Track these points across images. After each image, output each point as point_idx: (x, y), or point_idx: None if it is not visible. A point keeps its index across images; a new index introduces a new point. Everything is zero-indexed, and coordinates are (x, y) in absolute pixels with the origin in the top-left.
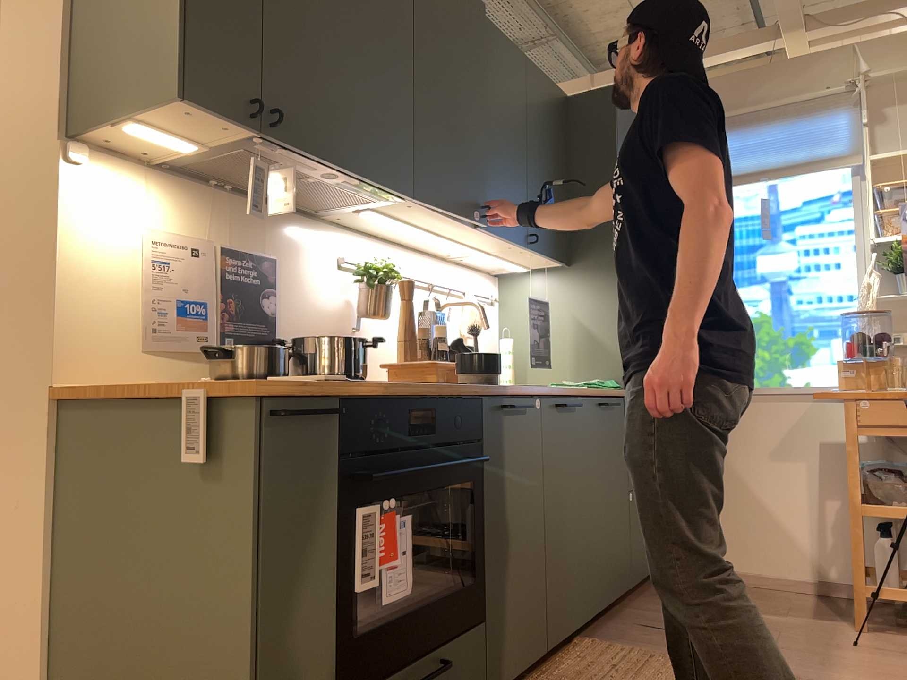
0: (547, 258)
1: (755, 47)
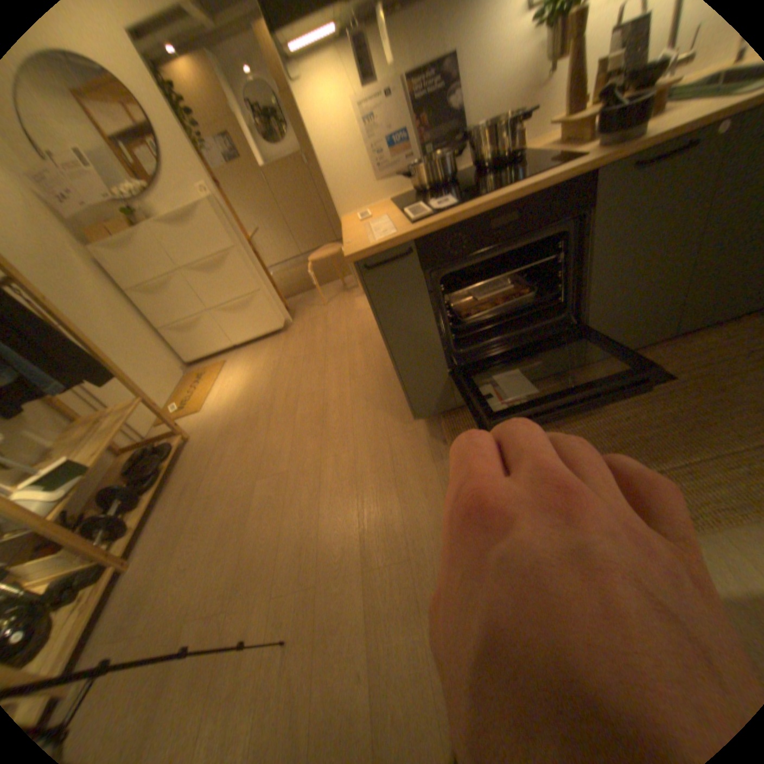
0: None
1: None
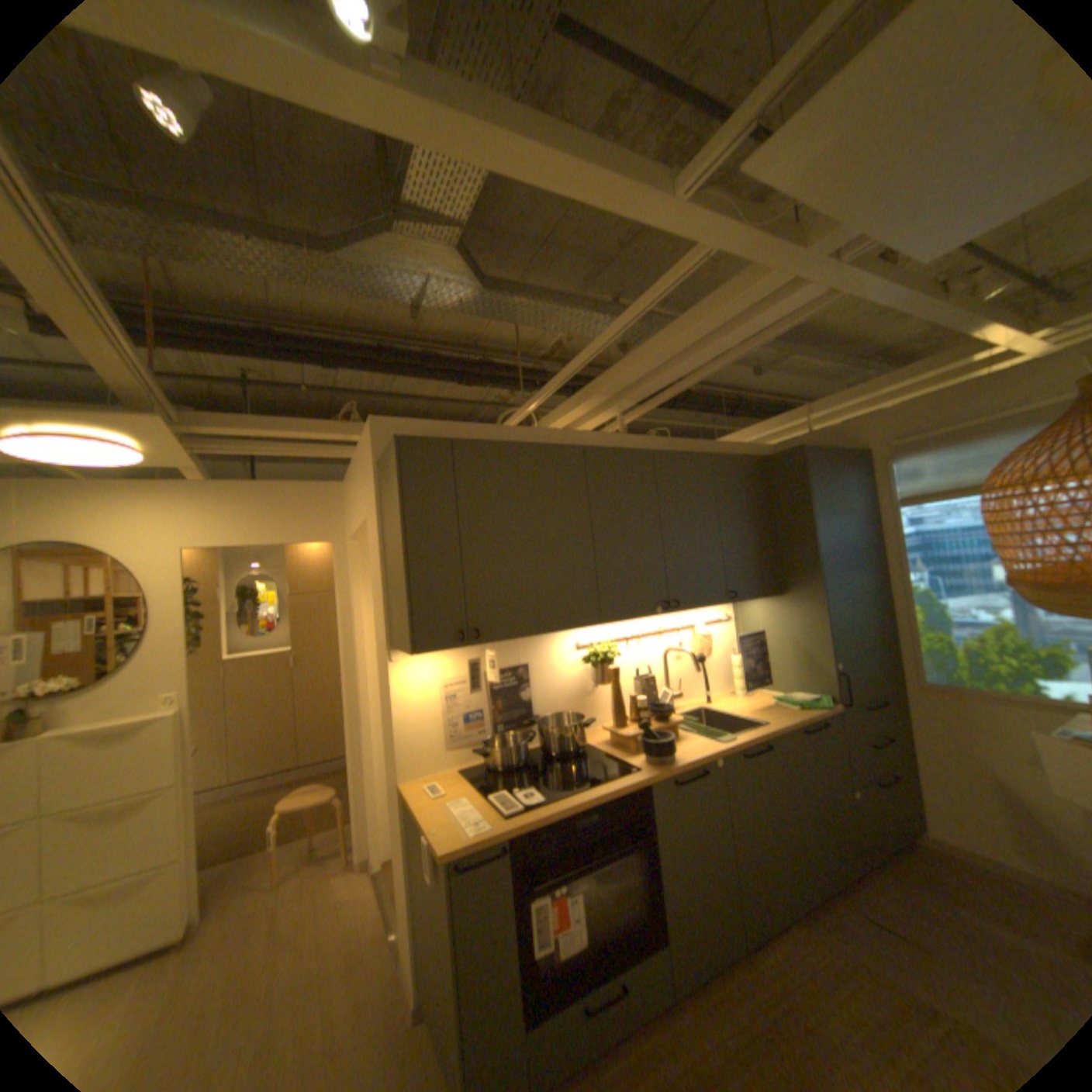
0: (755, 599)
1: (970, 356)
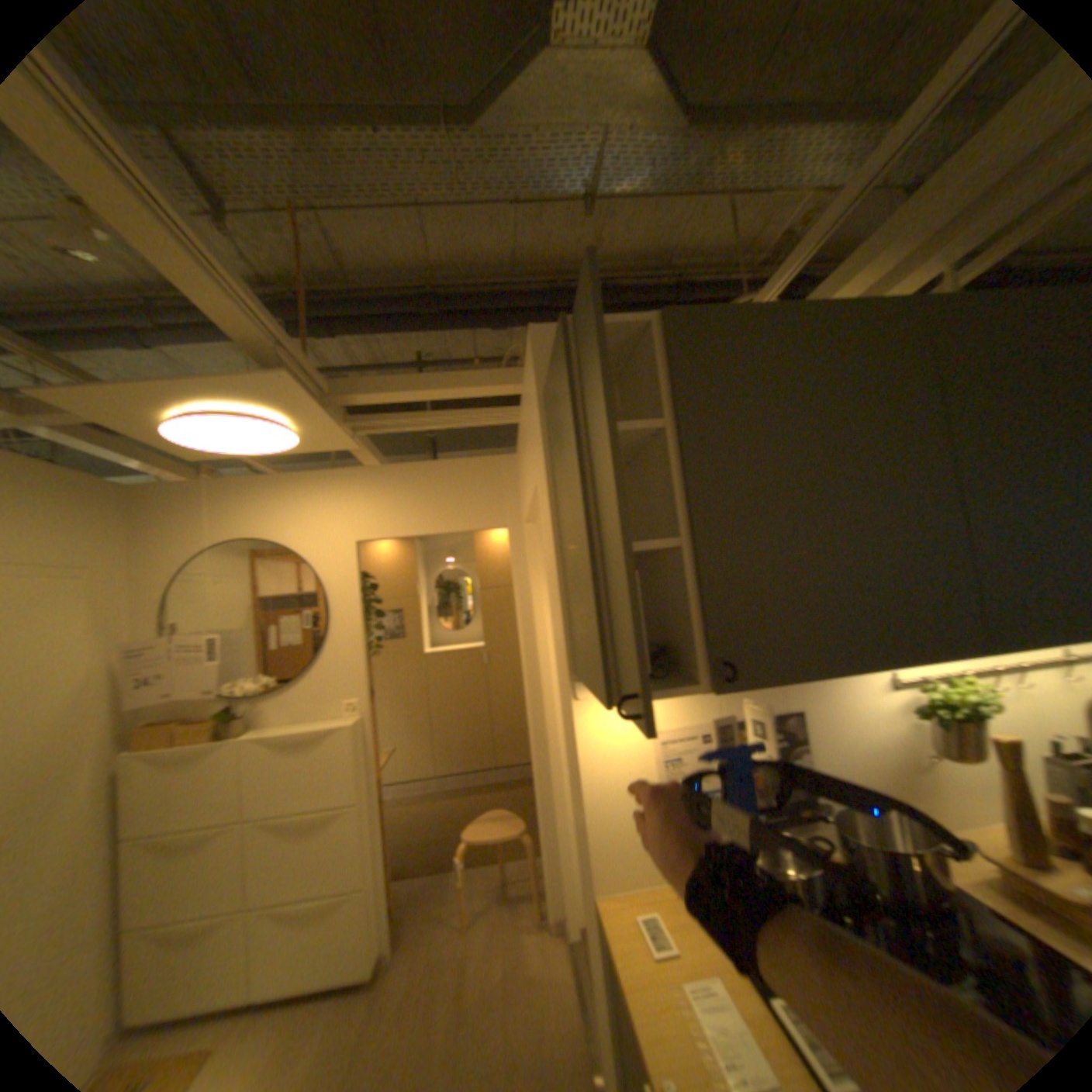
0: None
1: None
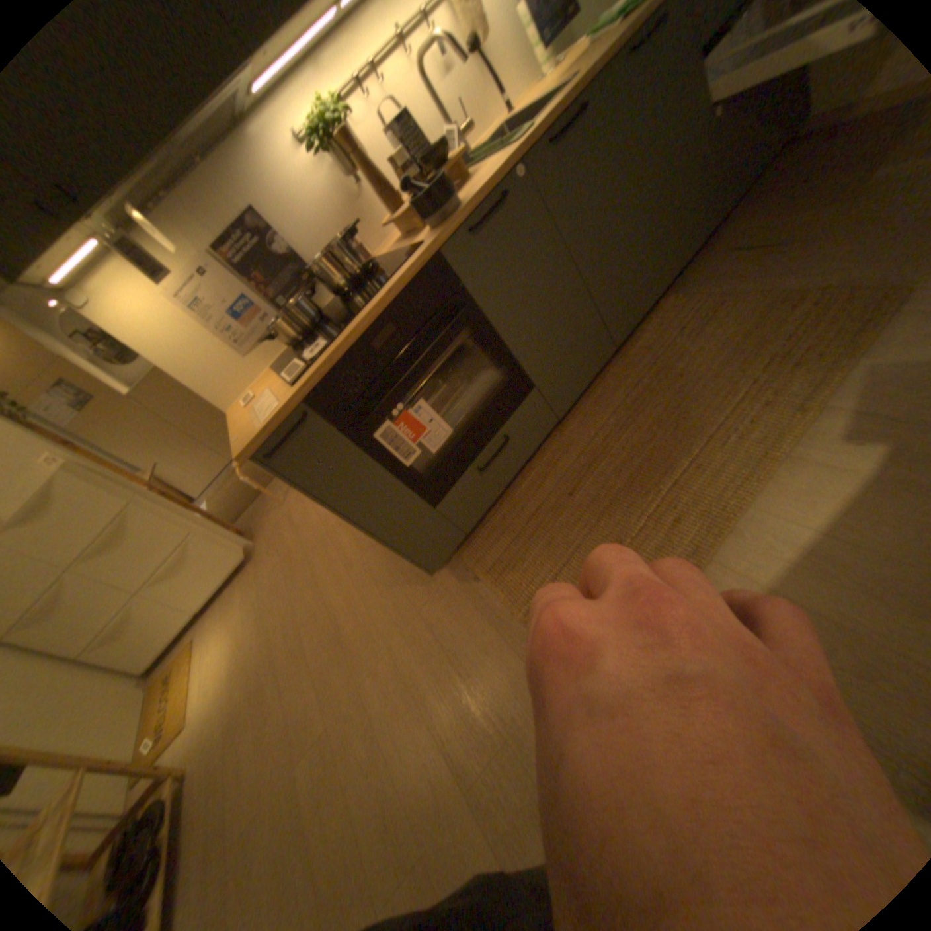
0: None
1: None
